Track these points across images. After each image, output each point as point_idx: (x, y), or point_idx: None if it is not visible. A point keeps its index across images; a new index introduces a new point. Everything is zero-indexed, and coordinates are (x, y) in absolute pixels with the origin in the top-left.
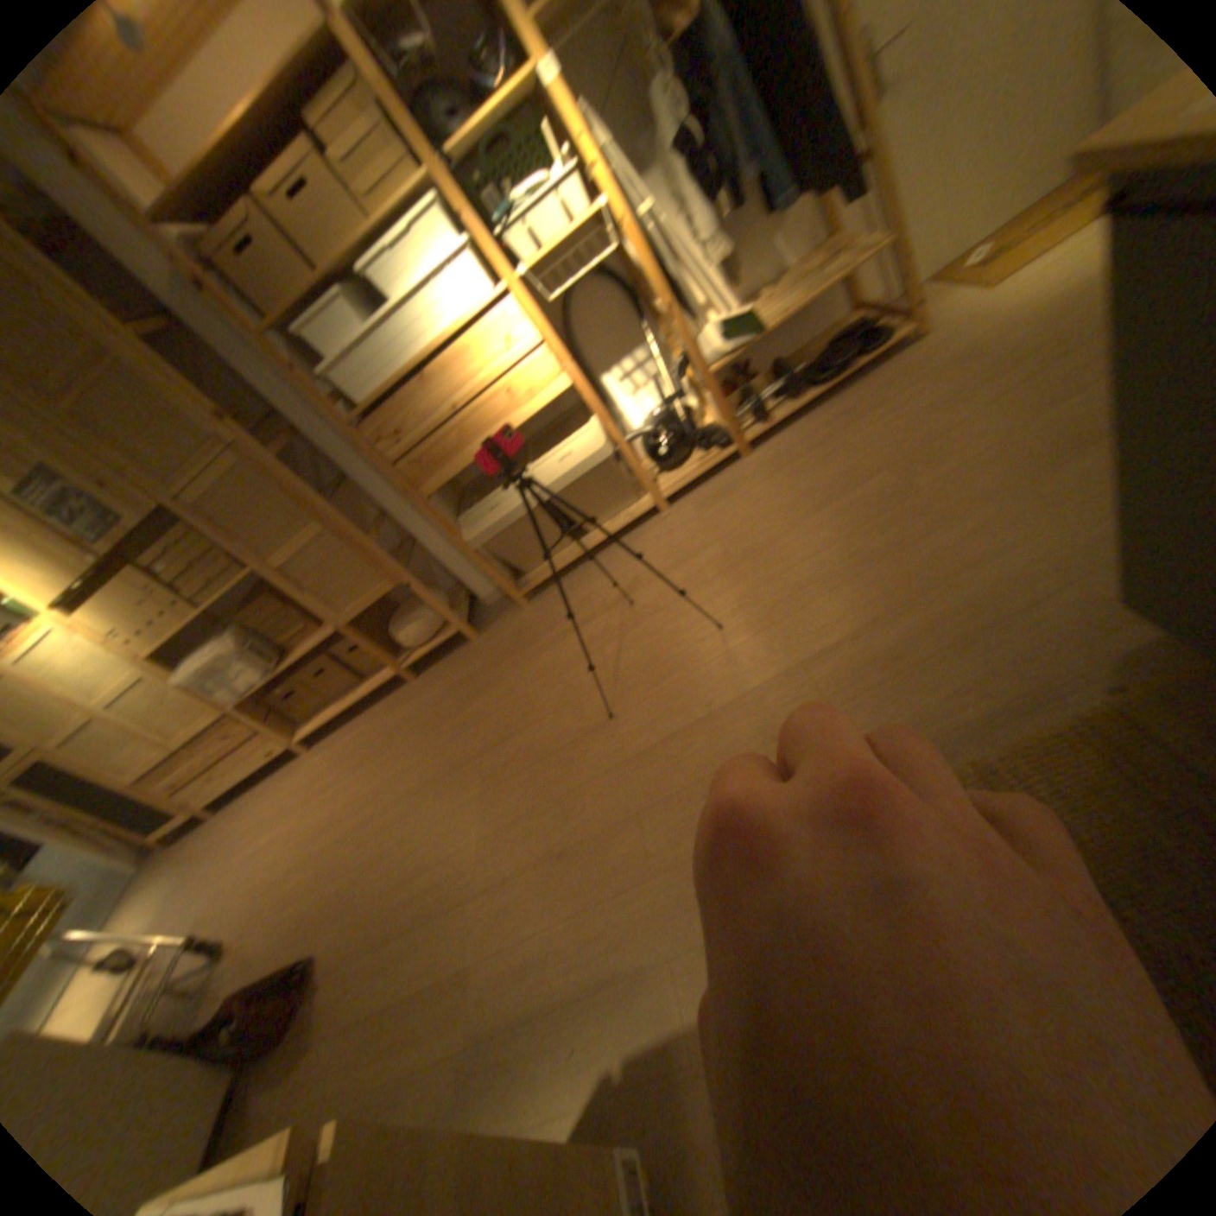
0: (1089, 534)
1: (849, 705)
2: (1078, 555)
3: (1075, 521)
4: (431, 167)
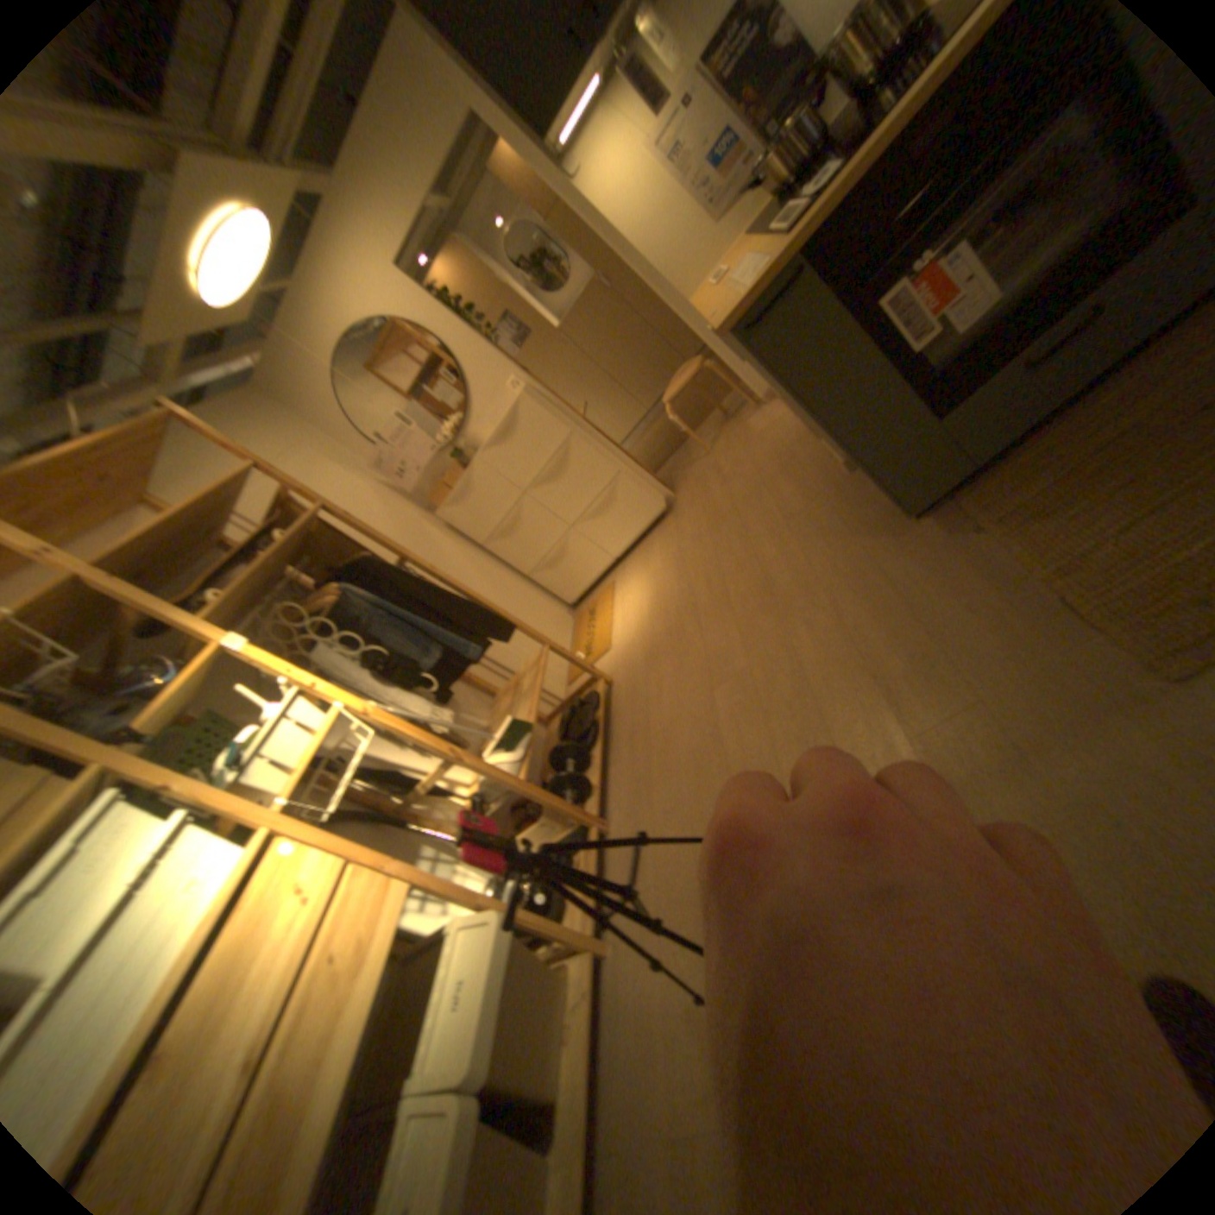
0: (837, 565)
1: (969, 683)
2: (852, 566)
3: (823, 572)
4: (108, 753)
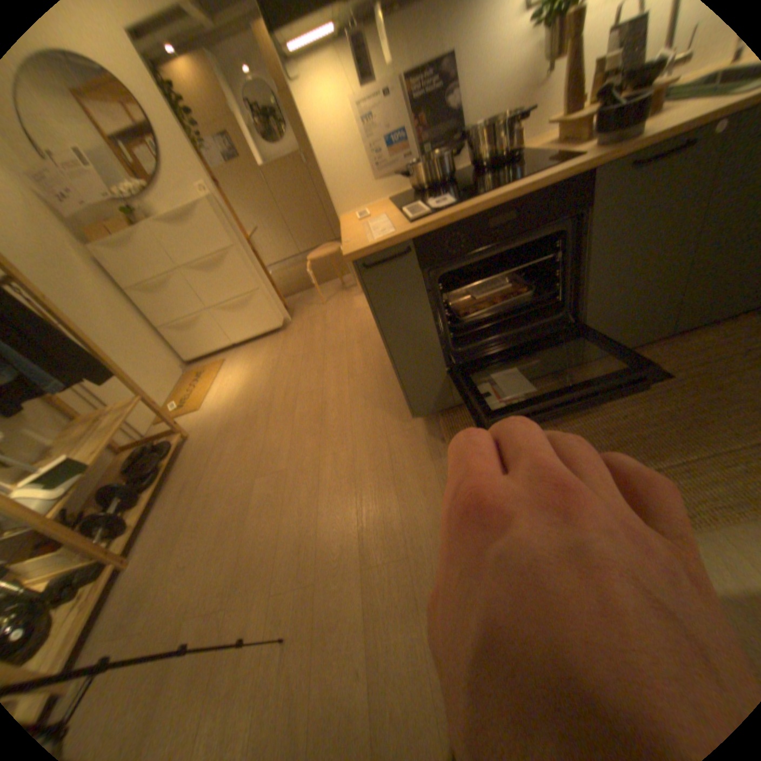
0: (365, 424)
1: (406, 543)
2: (372, 429)
3: (356, 425)
4: None
